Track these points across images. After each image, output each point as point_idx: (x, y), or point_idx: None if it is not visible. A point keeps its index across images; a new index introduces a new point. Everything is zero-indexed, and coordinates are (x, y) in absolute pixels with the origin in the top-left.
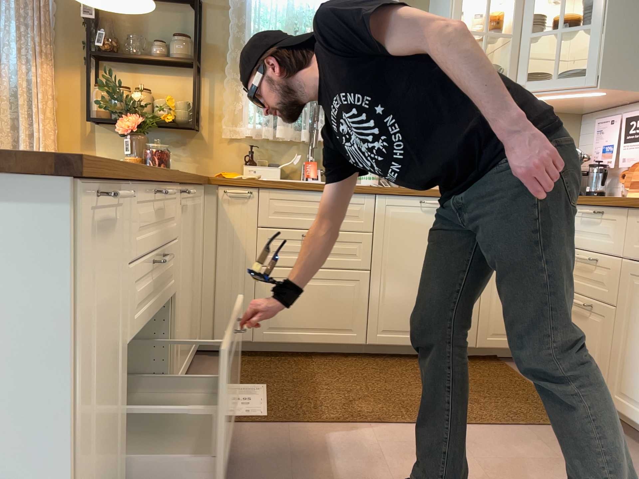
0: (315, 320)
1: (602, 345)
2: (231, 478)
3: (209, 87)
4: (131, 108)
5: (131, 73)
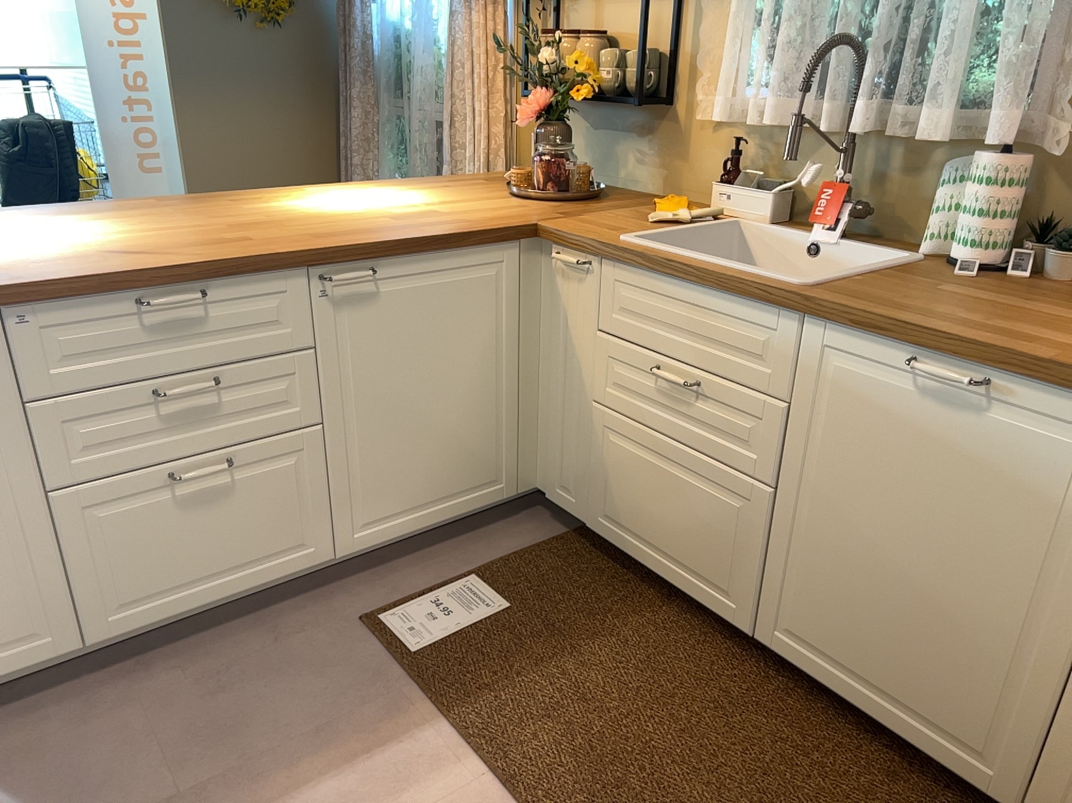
0: (669, 538)
1: None
2: (246, 697)
3: (691, 13)
4: (539, 78)
5: (590, 1)
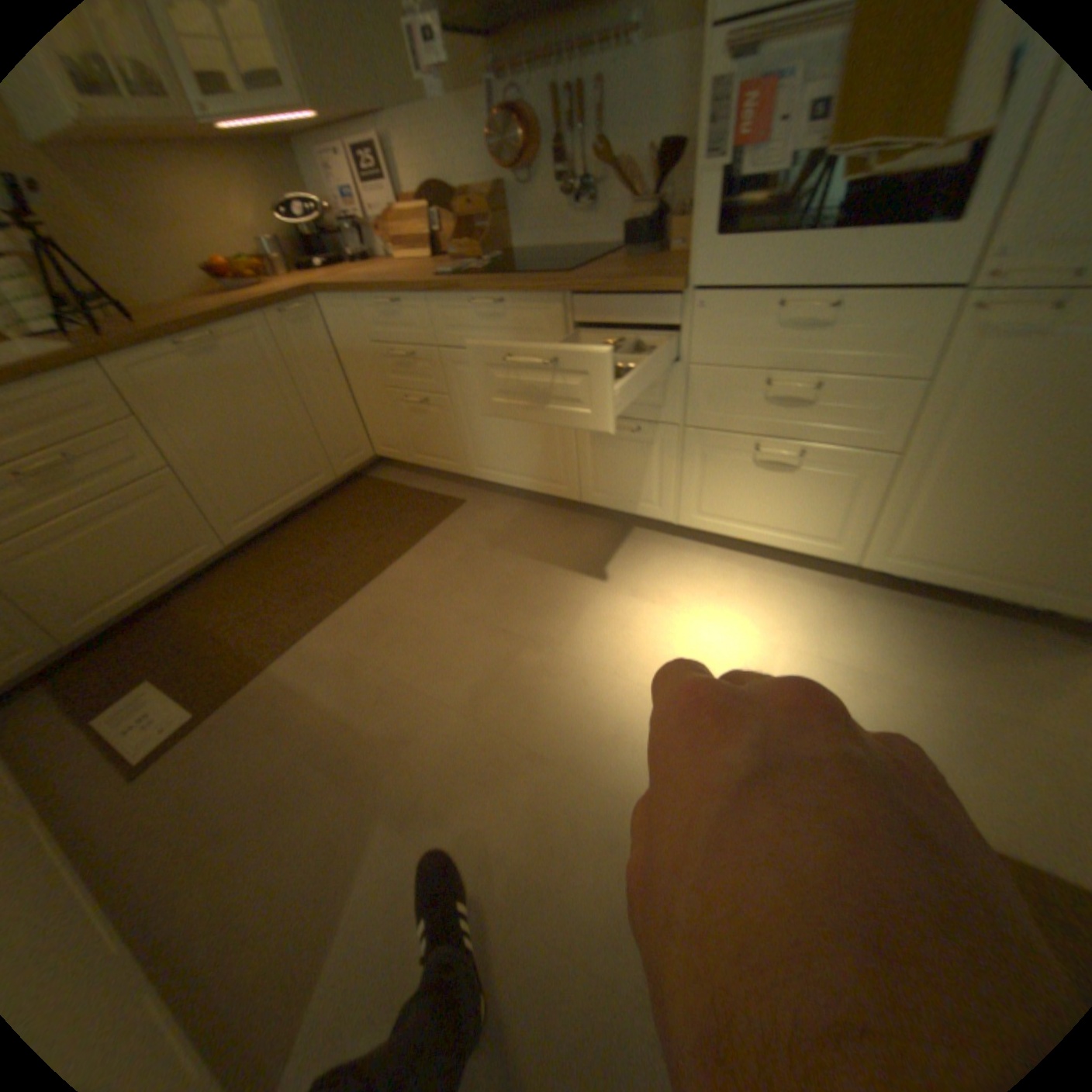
0: (135, 563)
1: (446, 429)
2: (227, 804)
3: None
4: None
5: None
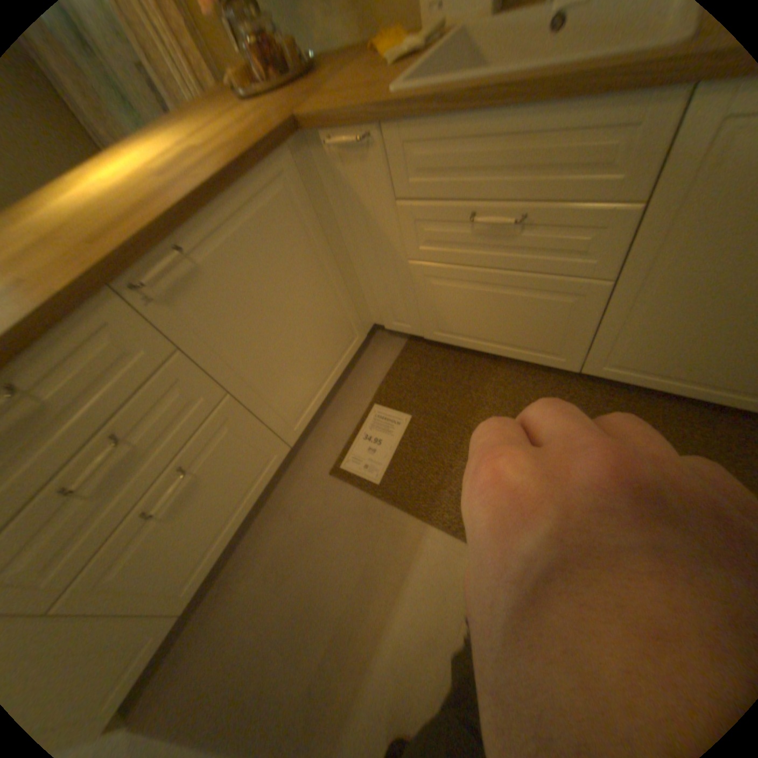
0: (499, 333)
1: None
2: (302, 575)
3: None
4: None
5: None
